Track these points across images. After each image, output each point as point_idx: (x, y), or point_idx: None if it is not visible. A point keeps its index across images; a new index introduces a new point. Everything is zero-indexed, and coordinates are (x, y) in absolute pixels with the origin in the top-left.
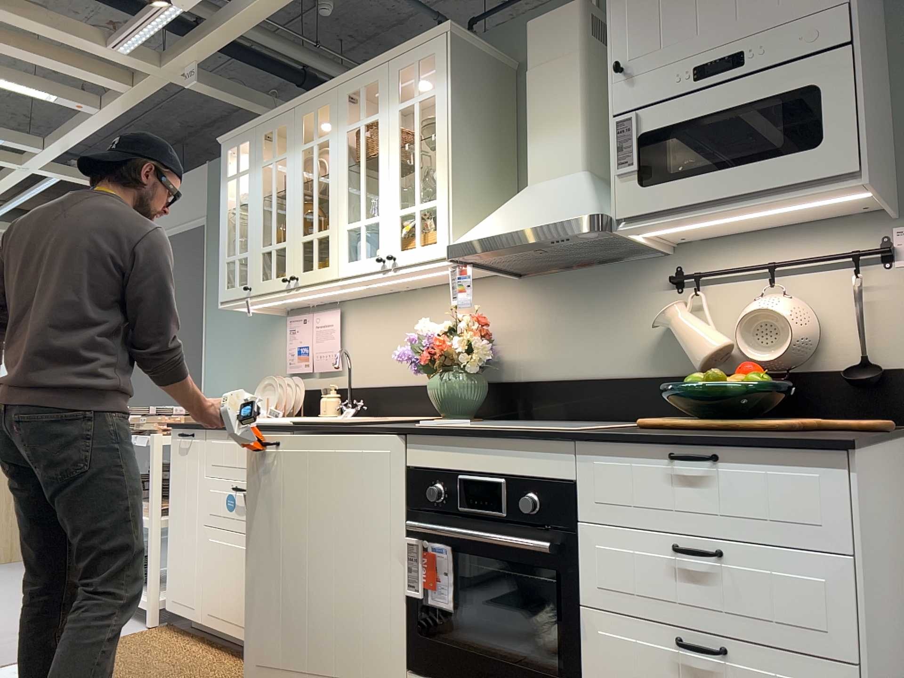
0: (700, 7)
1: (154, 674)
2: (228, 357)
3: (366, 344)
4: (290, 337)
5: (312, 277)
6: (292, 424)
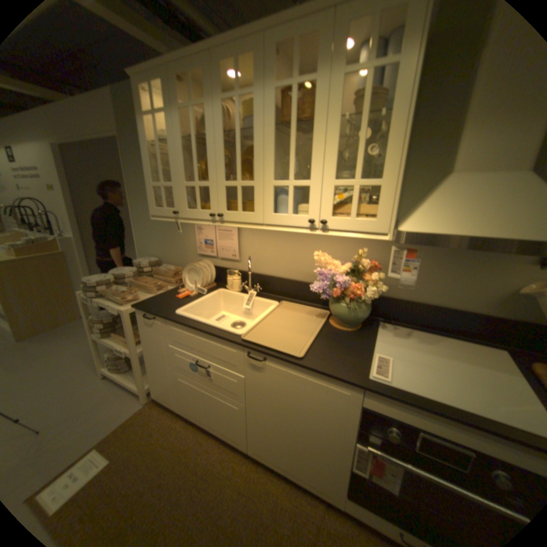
0: None
1: (163, 465)
2: (151, 233)
3: (258, 246)
4: (198, 231)
5: (237, 216)
6: (241, 336)
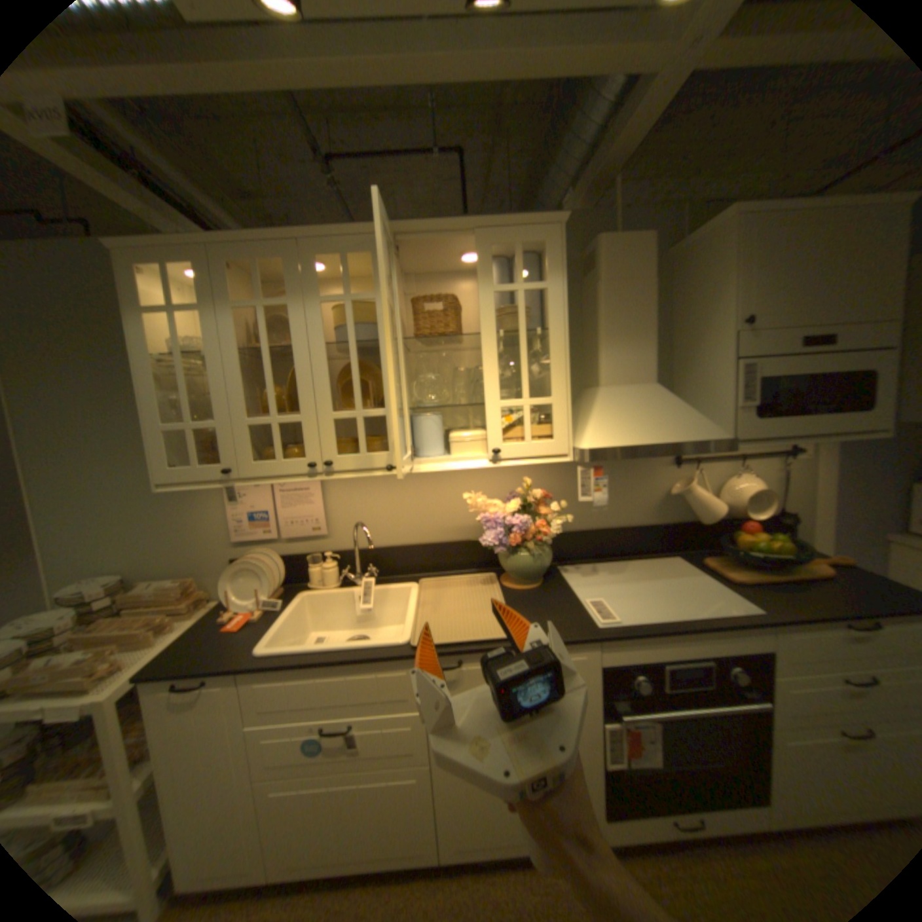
0: (814, 289)
1: None
2: (99, 526)
3: (362, 506)
4: (234, 502)
5: (361, 462)
6: (410, 645)
